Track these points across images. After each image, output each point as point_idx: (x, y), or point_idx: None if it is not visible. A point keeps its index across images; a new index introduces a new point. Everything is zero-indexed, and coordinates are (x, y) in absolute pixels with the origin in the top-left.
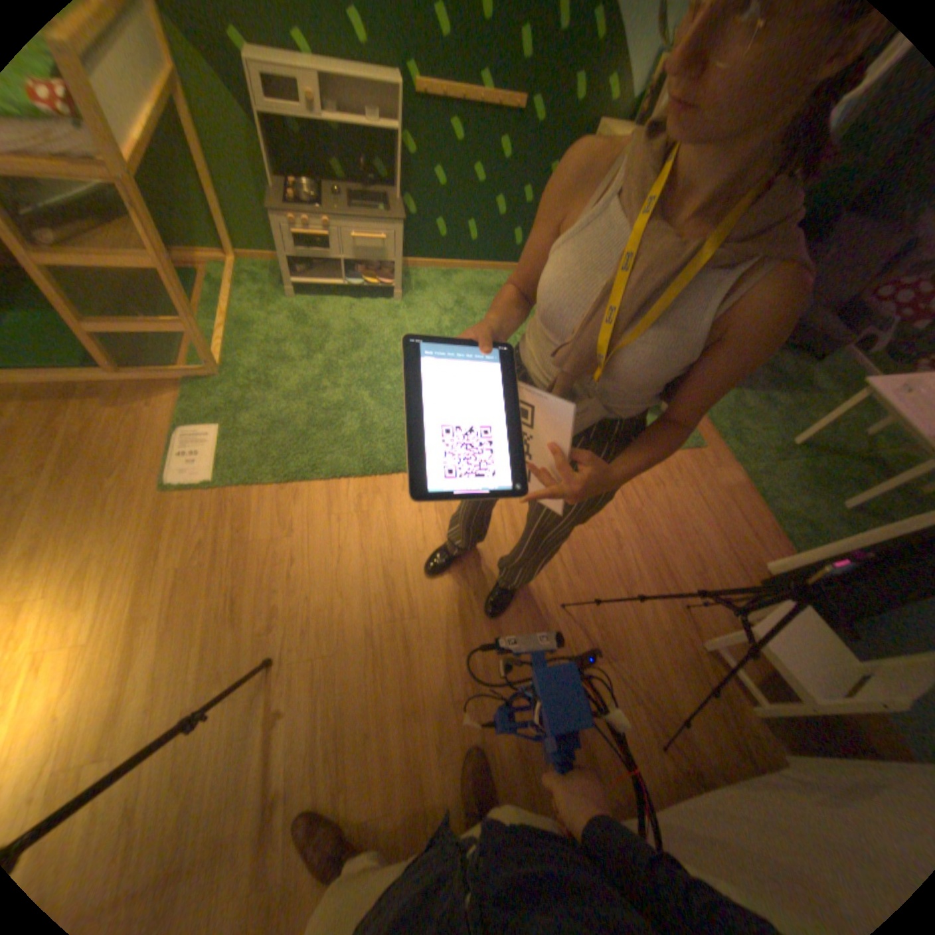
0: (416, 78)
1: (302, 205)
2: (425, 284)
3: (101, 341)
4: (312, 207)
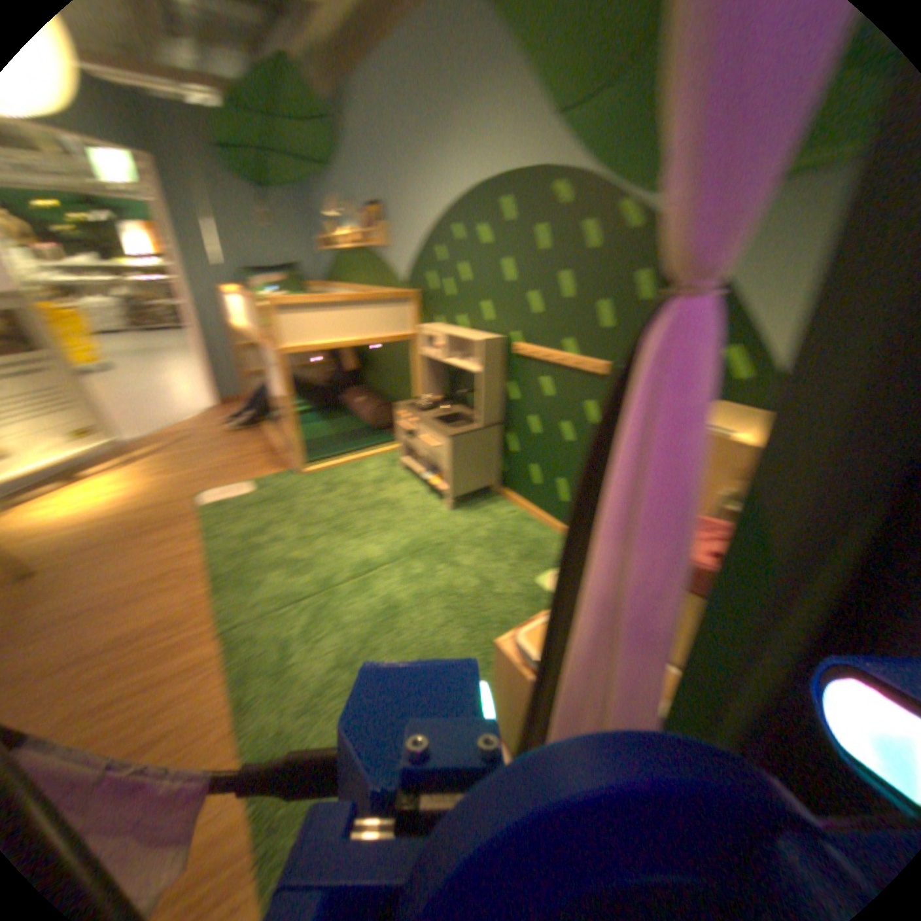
0: (515, 339)
1: (412, 407)
2: (495, 513)
3: (311, 442)
4: (417, 410)
